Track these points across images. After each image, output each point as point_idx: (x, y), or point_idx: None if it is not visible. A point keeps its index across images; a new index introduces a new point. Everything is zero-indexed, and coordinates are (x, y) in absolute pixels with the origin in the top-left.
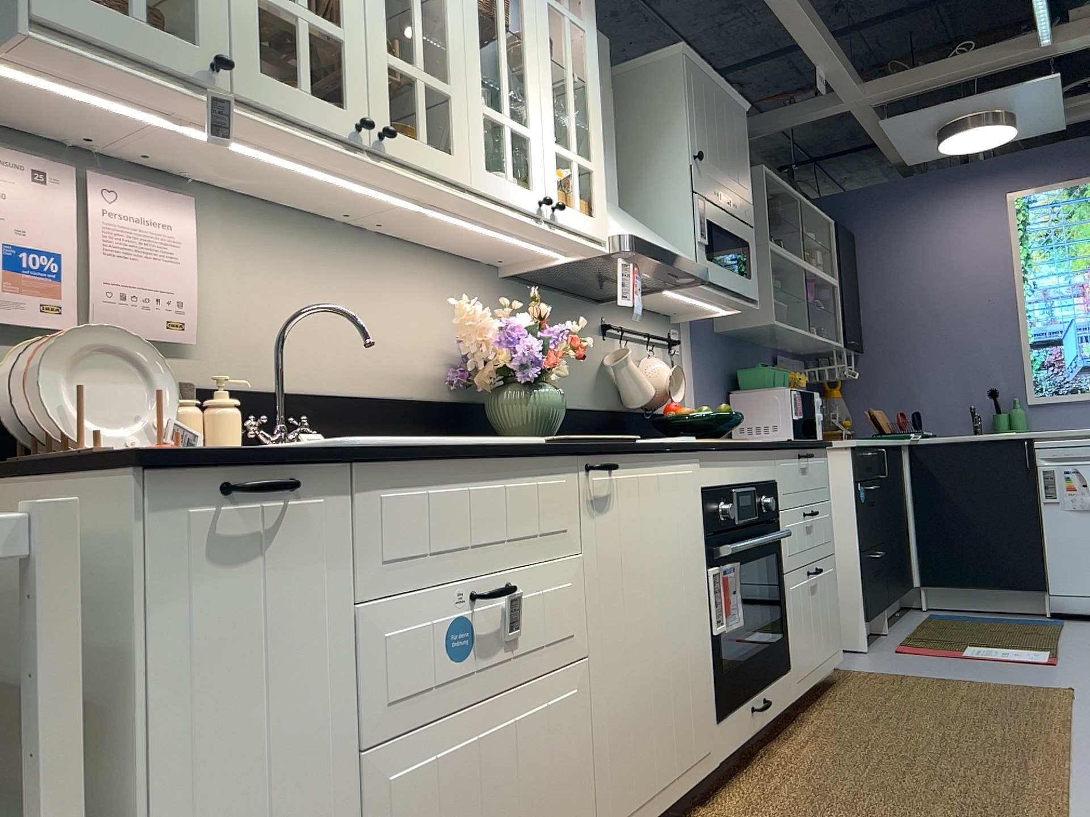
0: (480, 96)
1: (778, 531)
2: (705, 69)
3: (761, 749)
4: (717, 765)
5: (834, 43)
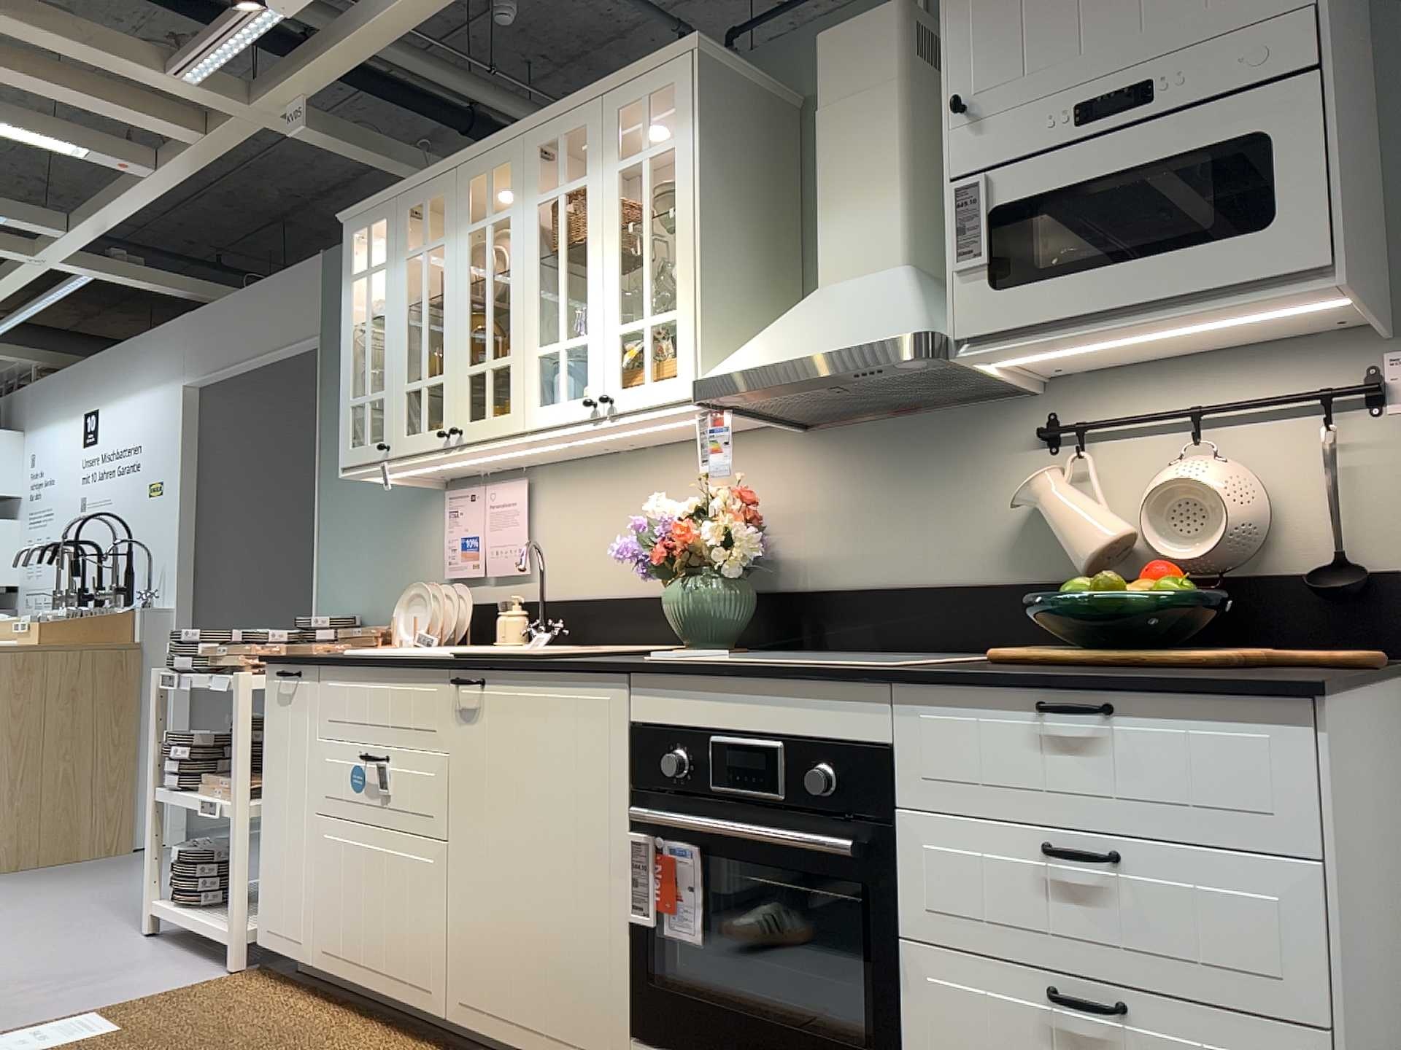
0: (533, 342)
1: (881, 847)
2: None
3: None
4: None
5: None
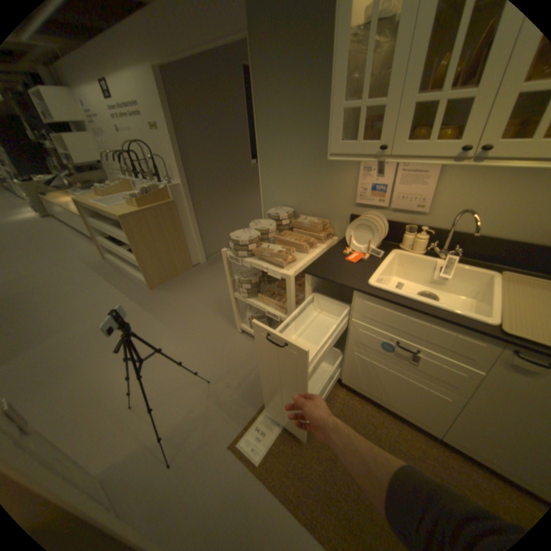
0: None
1: None
2: None
3: None
4: None
5: None
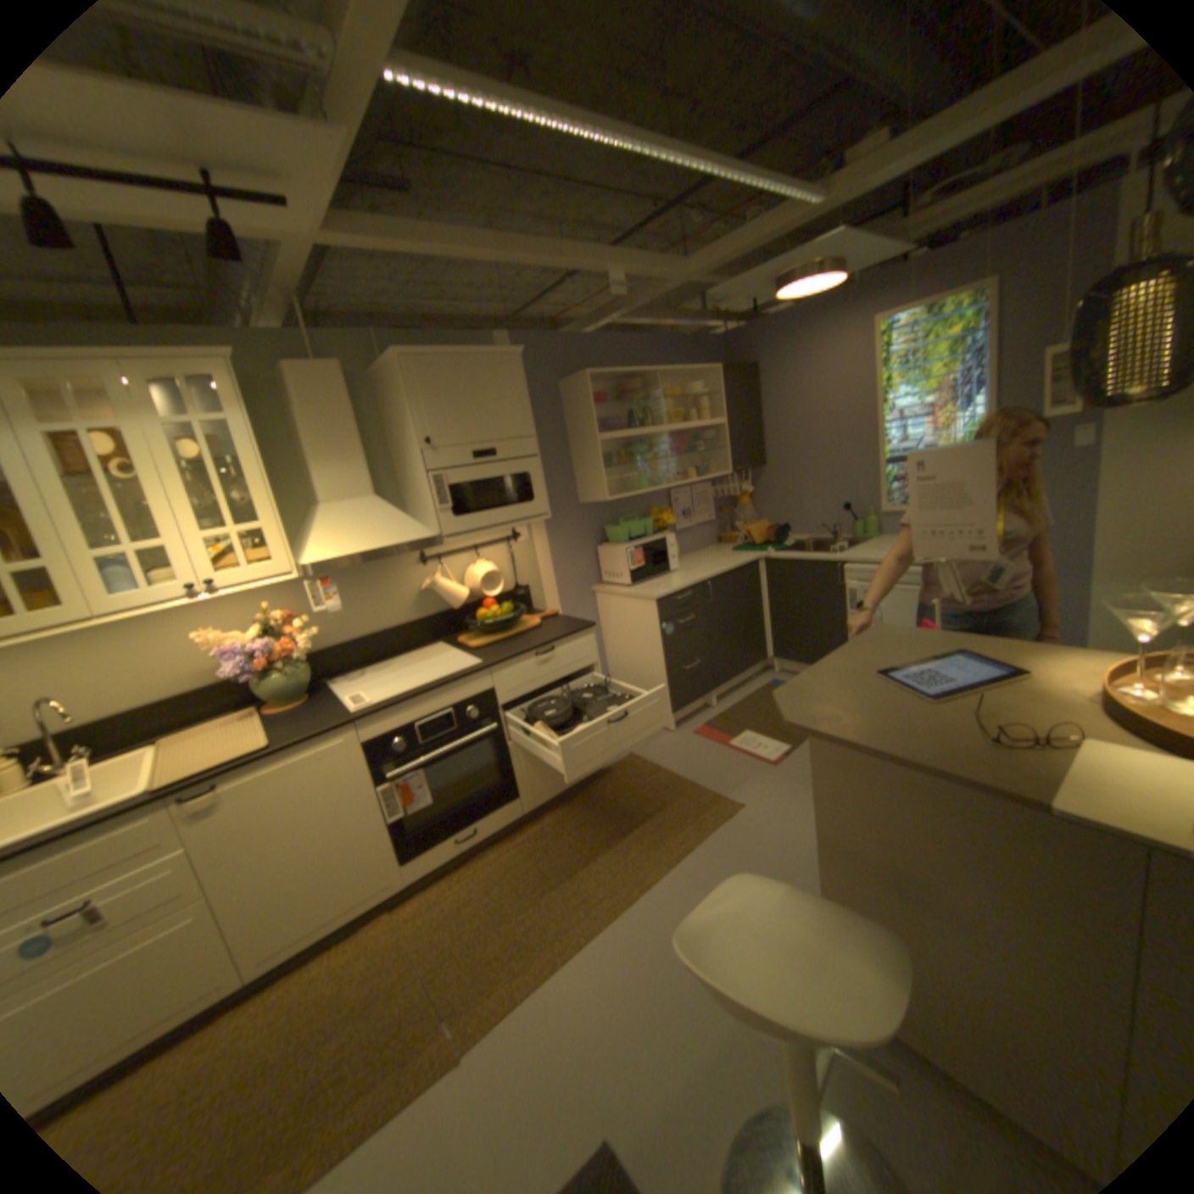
0: (88, 546)
1: (496, 720)
2: (436, 350)
3: (481, 852)
4: (406, 885)
5: (613, 248)
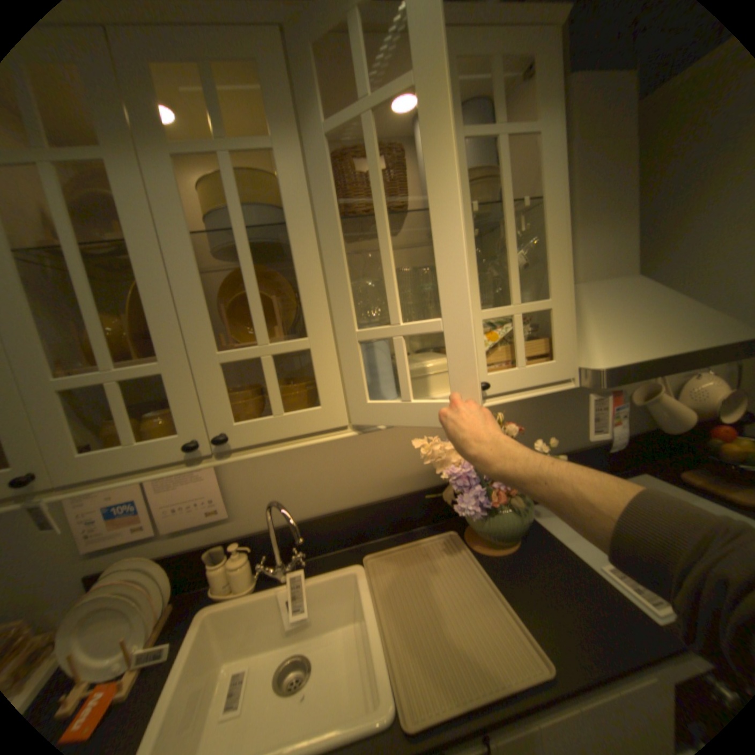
0: (353, 324)
1: None
2: None
3: None
4: None
5: None
